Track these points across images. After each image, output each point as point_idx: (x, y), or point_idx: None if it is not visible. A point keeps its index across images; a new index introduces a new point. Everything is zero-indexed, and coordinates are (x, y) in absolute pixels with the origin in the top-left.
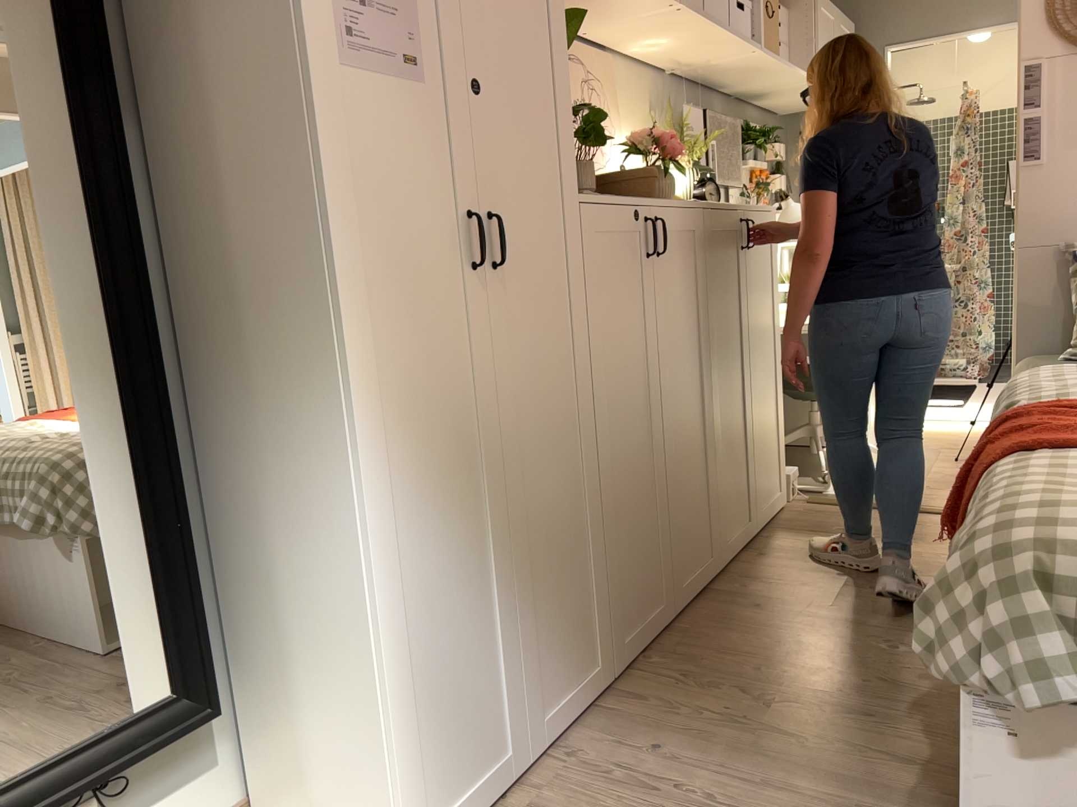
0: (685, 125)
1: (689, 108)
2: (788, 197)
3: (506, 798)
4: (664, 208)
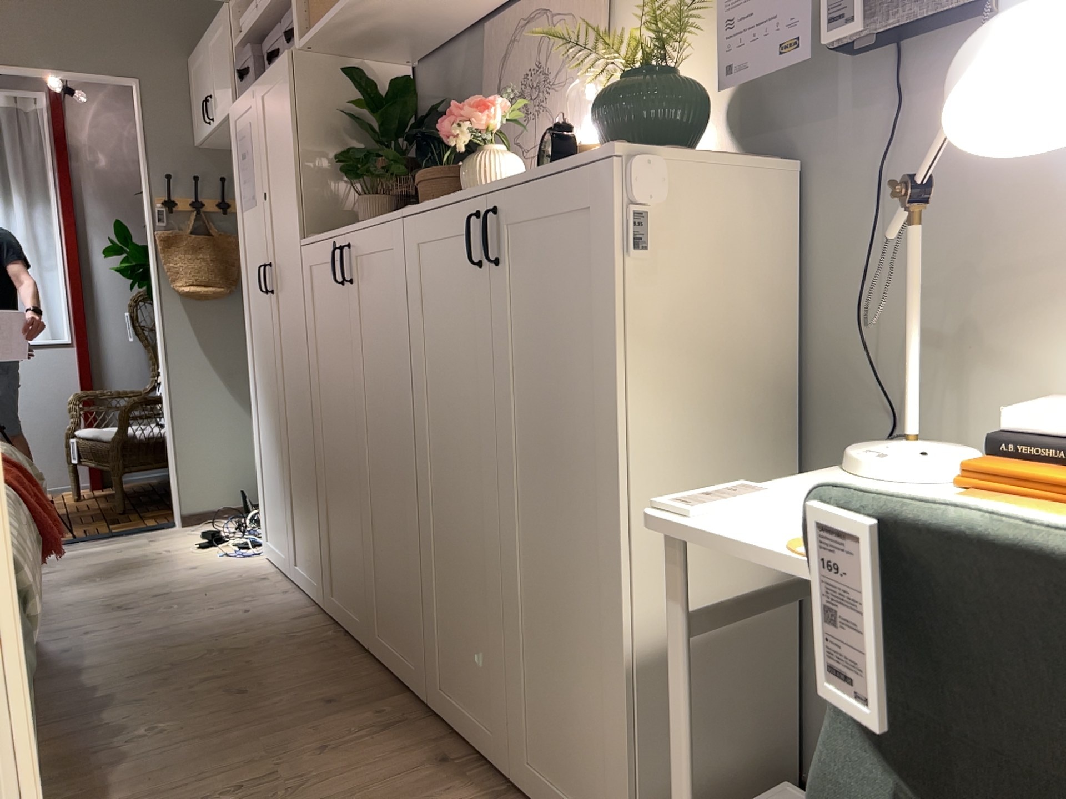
0: None
1: None
2: None
3: (284, 576)
4: (353, 234)
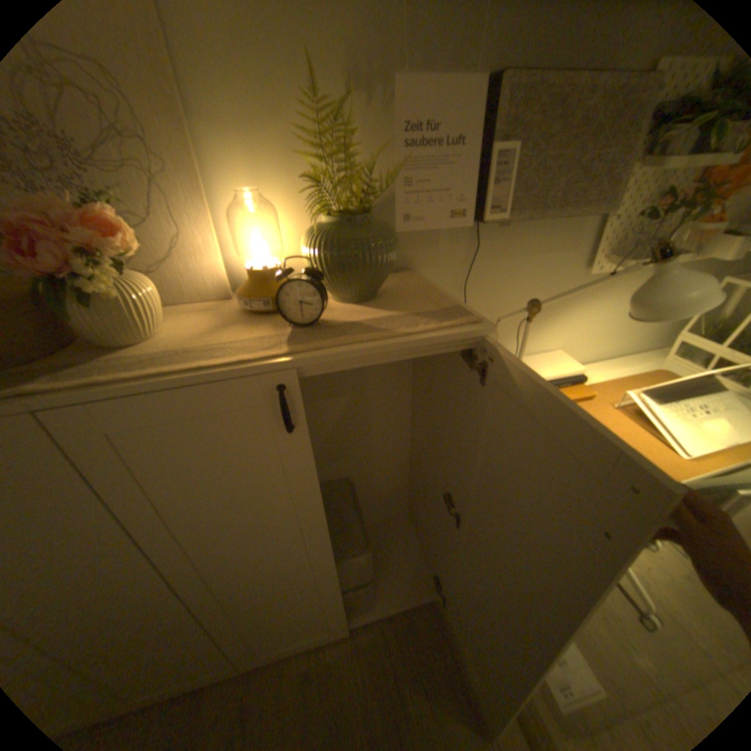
0: (352, 127)
1: (418, 76)
2: (668, 257)
3: None
4: None
